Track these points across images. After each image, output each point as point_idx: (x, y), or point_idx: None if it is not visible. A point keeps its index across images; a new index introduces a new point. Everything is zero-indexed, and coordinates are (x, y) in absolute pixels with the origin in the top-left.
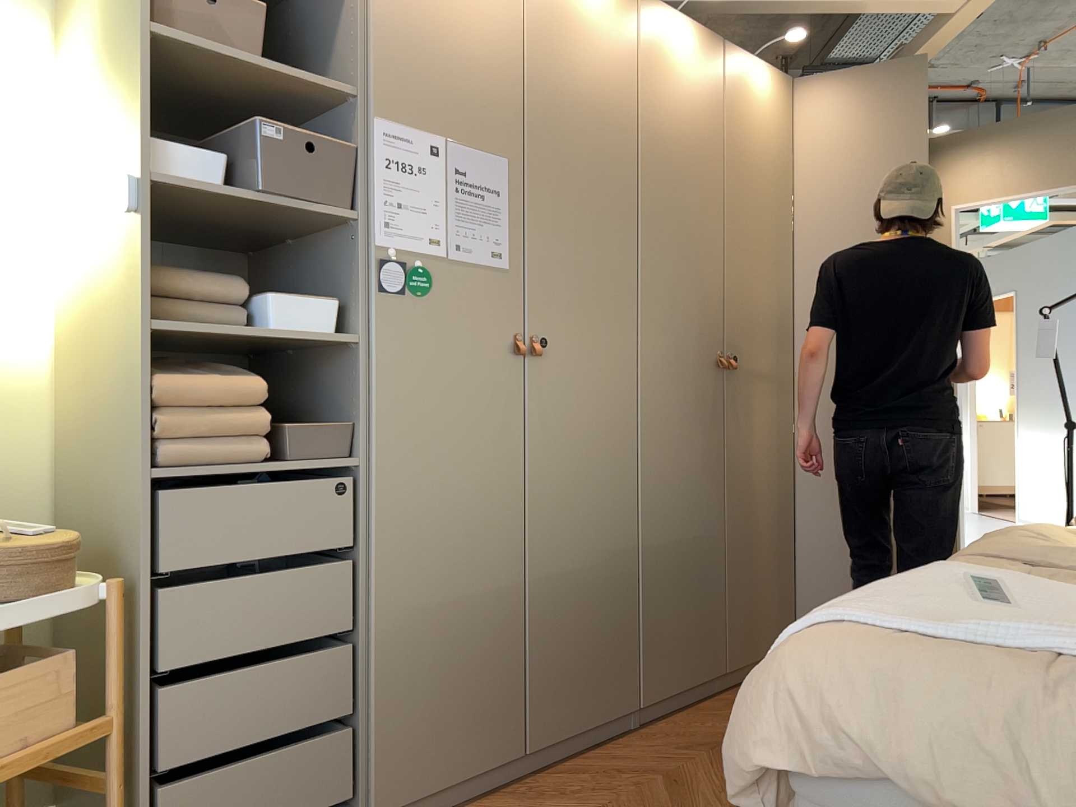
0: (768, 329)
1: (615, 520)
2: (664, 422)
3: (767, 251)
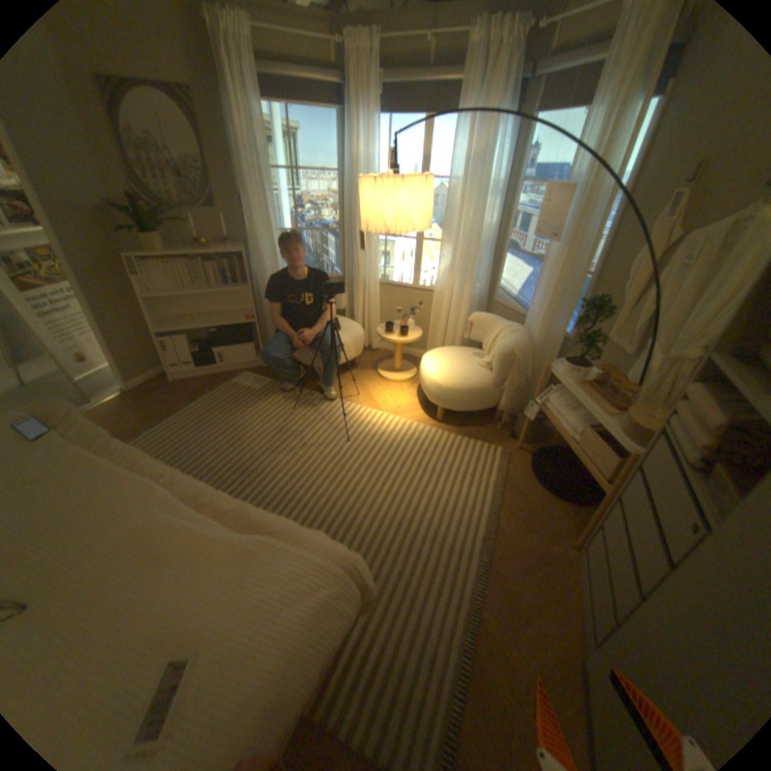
0: None
1: None
2: None
3: None
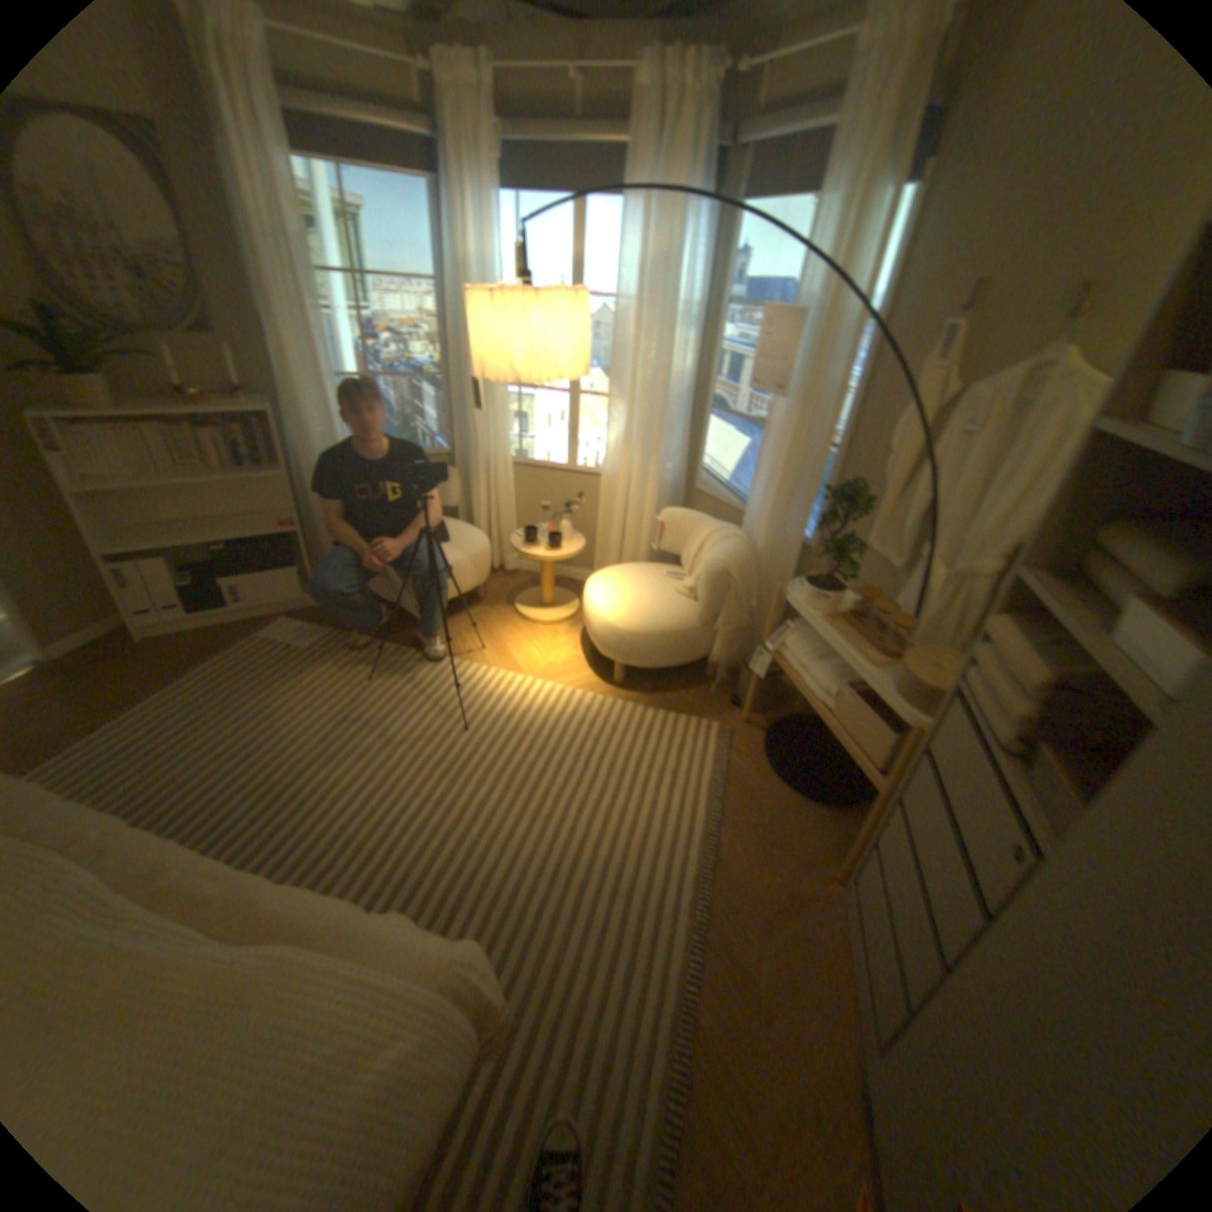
0: None
1: None
2: None
3: None
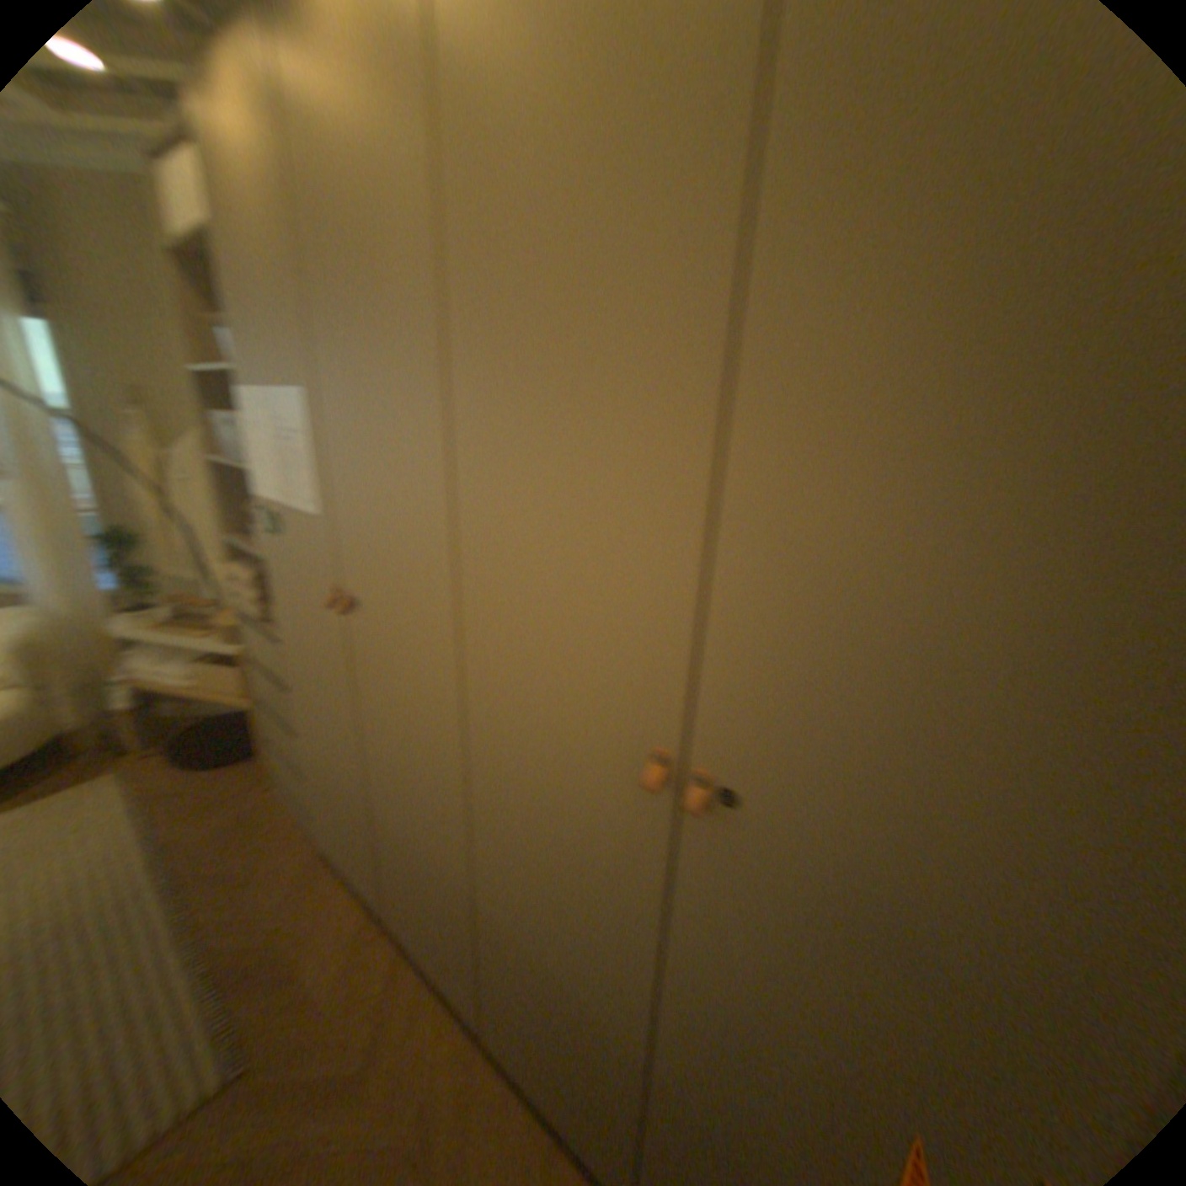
0: (924, 796)
1: (434, 839)
2: (498, 786)
3: (1017, 492)
